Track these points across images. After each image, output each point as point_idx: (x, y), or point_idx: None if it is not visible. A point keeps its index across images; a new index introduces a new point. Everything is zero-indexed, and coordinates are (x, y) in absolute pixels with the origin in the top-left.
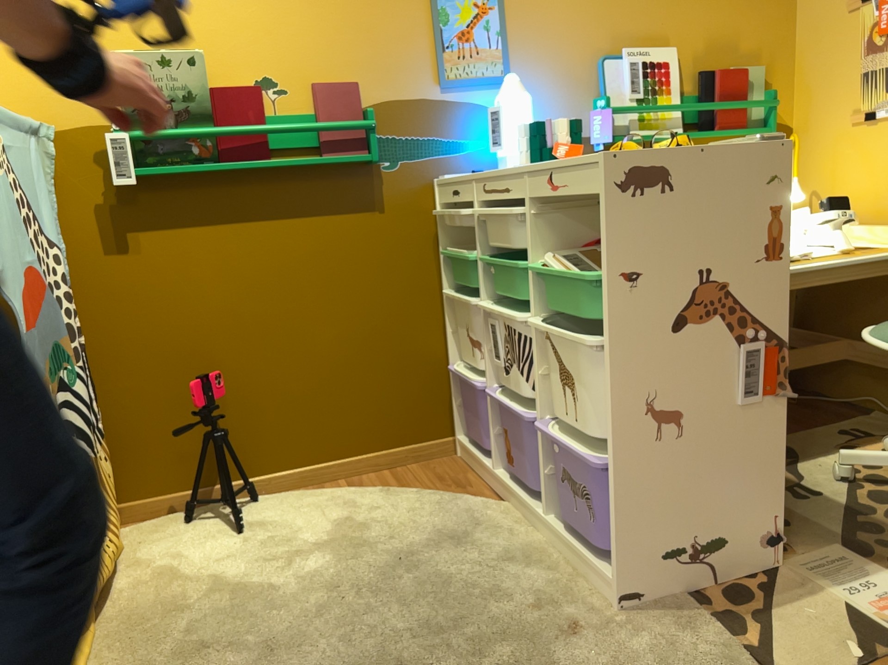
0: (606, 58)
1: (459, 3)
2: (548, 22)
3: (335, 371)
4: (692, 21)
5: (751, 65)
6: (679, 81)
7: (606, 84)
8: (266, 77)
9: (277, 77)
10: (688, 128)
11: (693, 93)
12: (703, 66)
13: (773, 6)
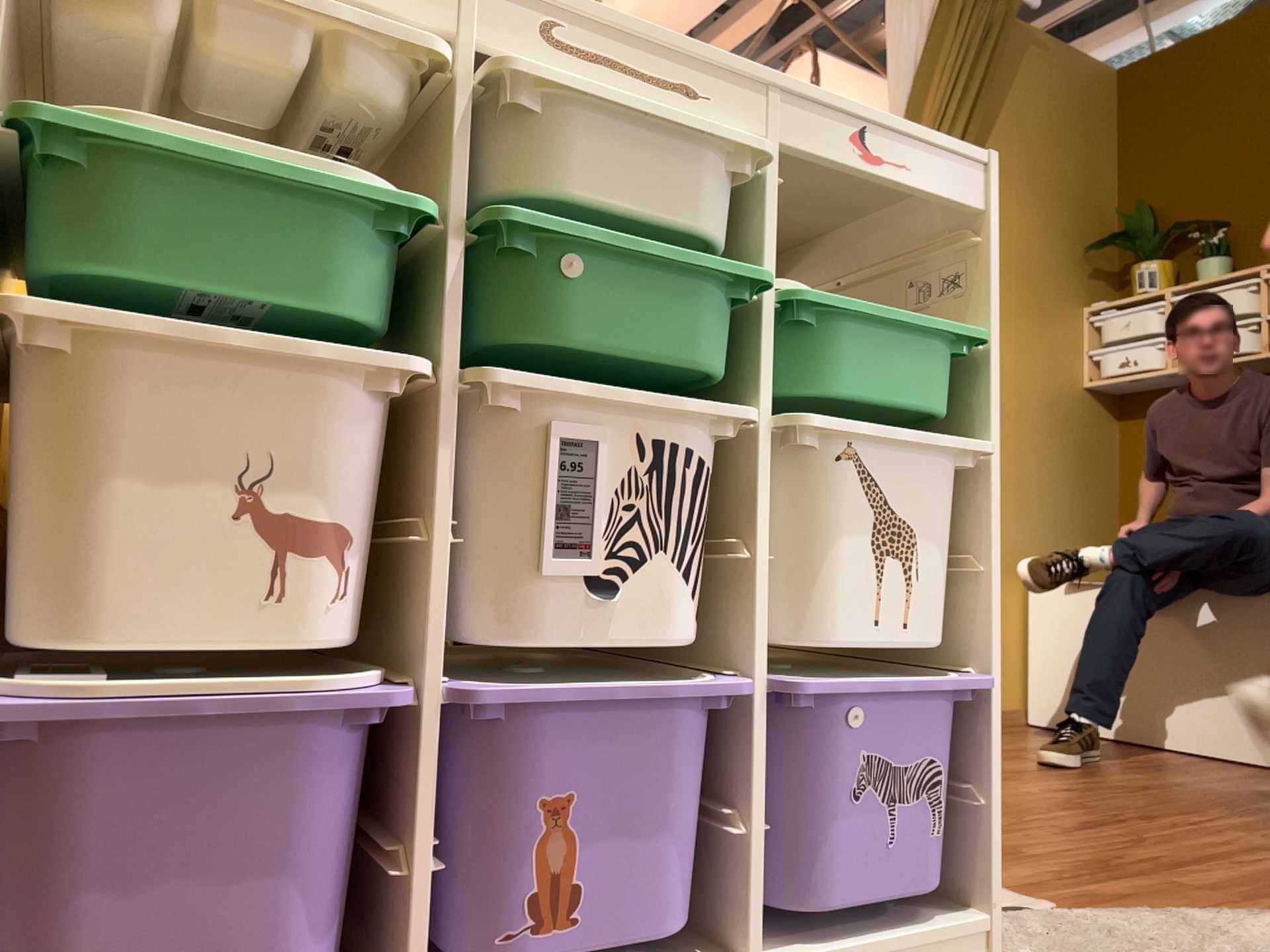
0: None
1: None
2: None
3: None
4: None
5: None
6: None
7: None
8: None
9: None
10: None
11: None
12: None
13: None
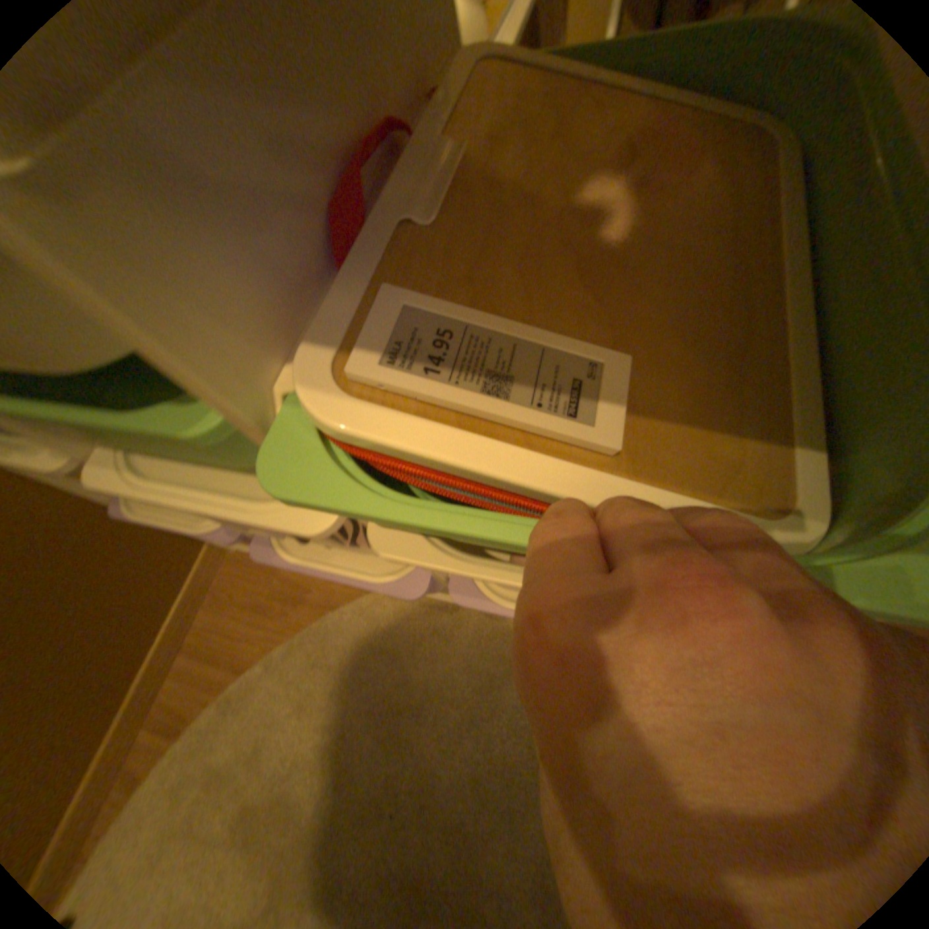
0: None
1: None
2: None
3: None
4: None
5: None
6: None
7: None
8: None
9: None
10: None
11: None
12: None
13: None
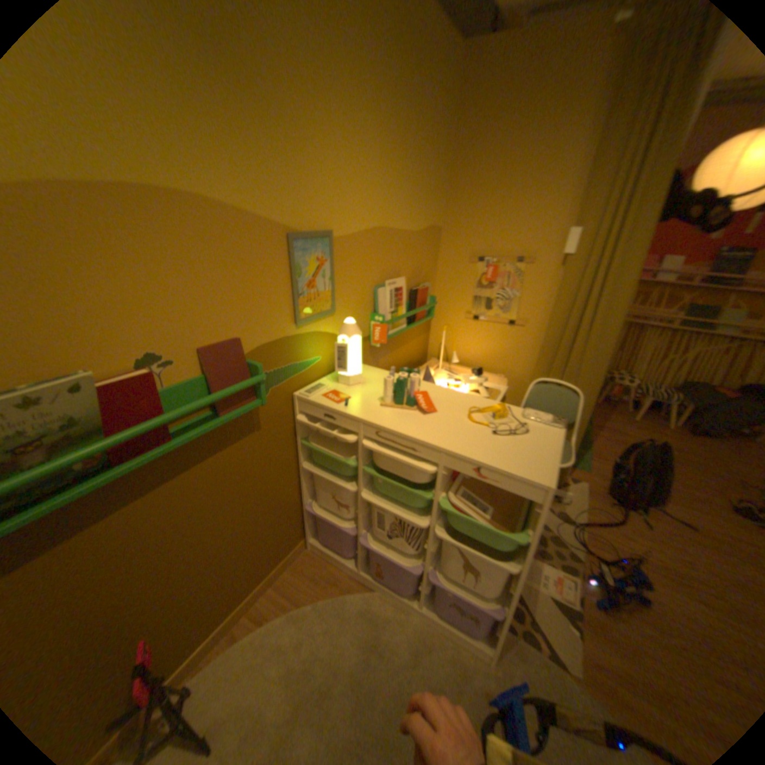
0: (379, 287)
1: (309, 258)
2: (354, 266)
3: (232, 556)
4: (410, 259)
5: (426, 281)
6: (406, 297)
7: (379, 304)
8: (148, 353)
9: (161, 349)
10: (406, 321)
11: (407, 299)
12: (411, 284)
13: (434, 248)
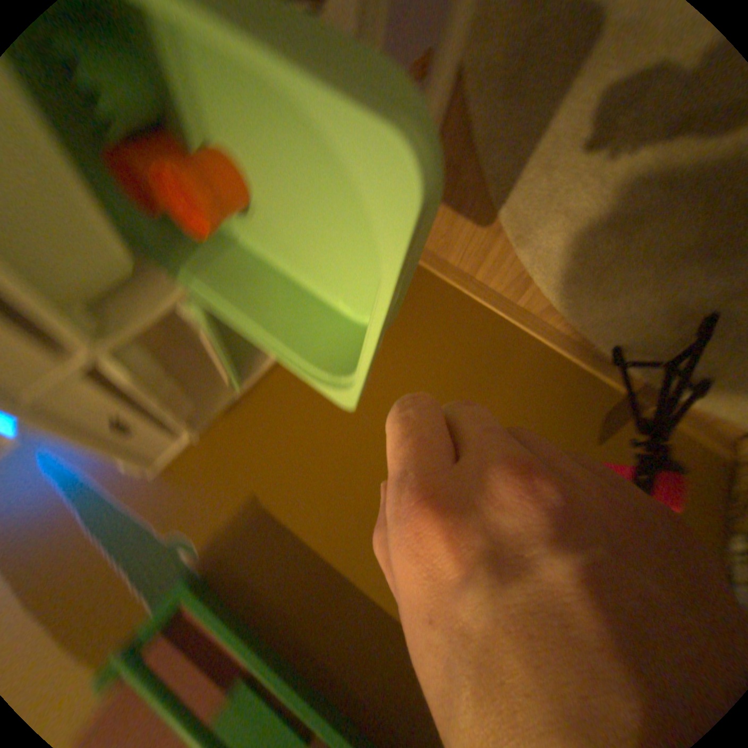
0: None
1: None
2: None
3: (460, 384)
4: None
5: None
6: None
7: None
8: None
9: None
10: None
11: None
12: None
13: None
